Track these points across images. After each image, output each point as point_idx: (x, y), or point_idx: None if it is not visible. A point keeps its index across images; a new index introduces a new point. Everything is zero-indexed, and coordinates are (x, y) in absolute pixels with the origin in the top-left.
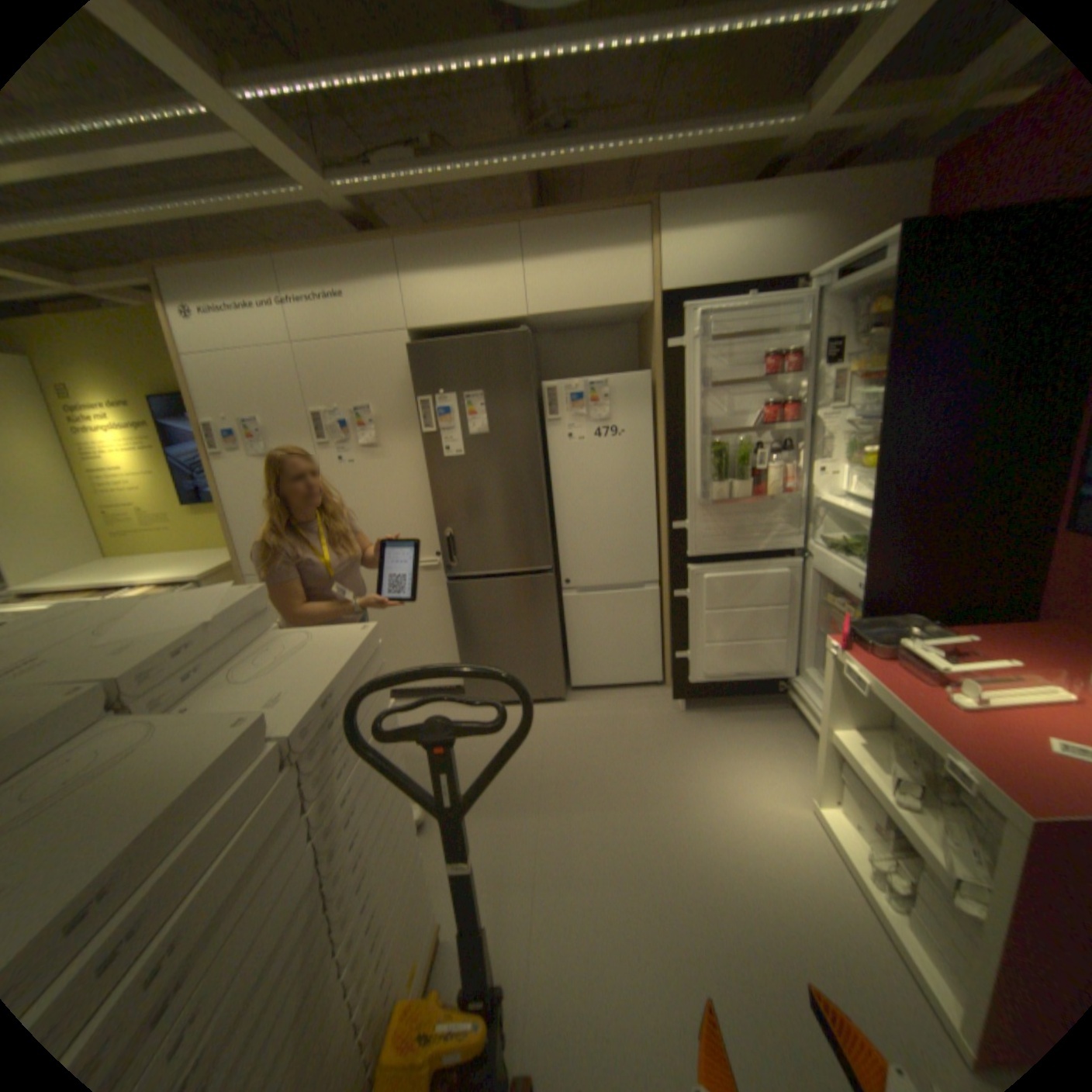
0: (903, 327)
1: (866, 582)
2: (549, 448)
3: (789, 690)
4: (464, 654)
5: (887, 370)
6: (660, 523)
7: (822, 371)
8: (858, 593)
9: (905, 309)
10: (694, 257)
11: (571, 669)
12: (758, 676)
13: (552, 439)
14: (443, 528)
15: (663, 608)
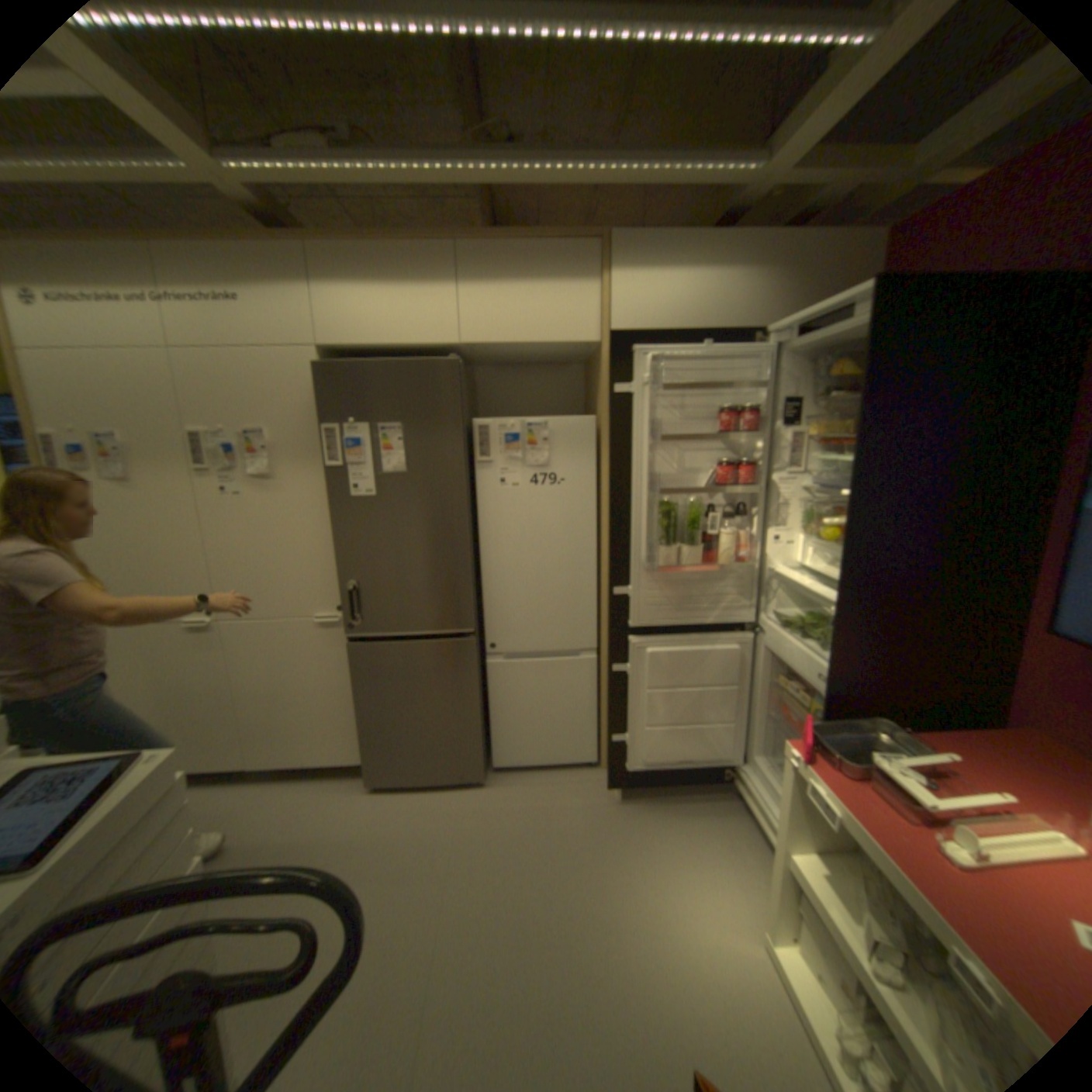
0: (875, 391)
1: (830, 676)
2: (480, 493)
3: (736, 779)
4: (365, 729)
5: (849, 437)
6: (601, 584)
7: (780, 431)
8: (818, 683)
9: (877, 373)
10: (647, 298)
11: (494, 747)
12: (704, 764)
13: (483, 483)
14: (347, 579)
15: (601, 678)
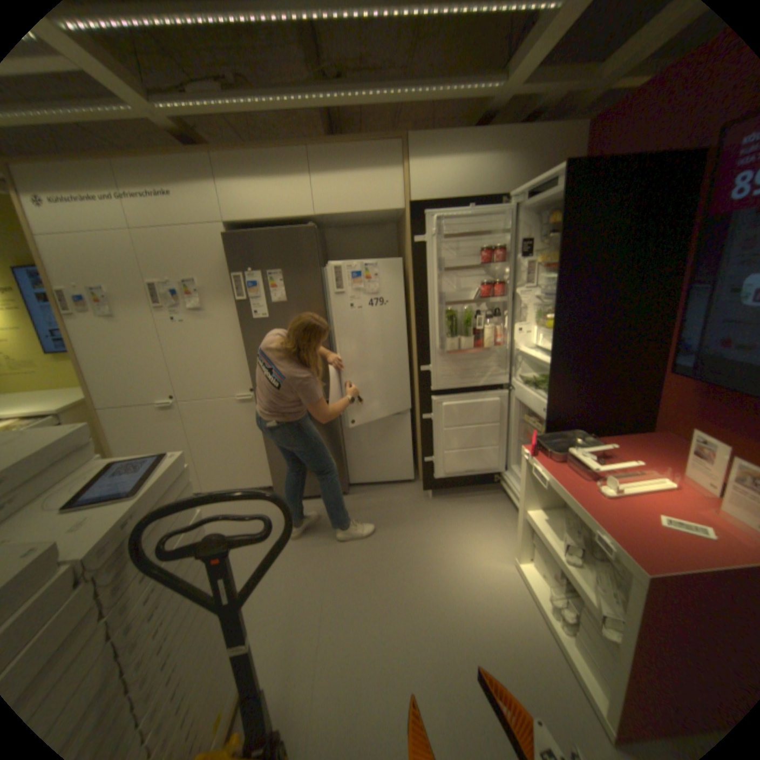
0: (569, 233)
1: (547, 408)
2: (332, 312)
3: (501, 480)
4: (272, 464)
5: (560, 262)
6: (413, 366)
7: (519, 261)
8: (543, 415)
9: (570, 221)
10: (432, 178)
11: (352, 471)
12: (480, 472)
13: (334, 306)
14: (254, 371)
15: (416, 426)
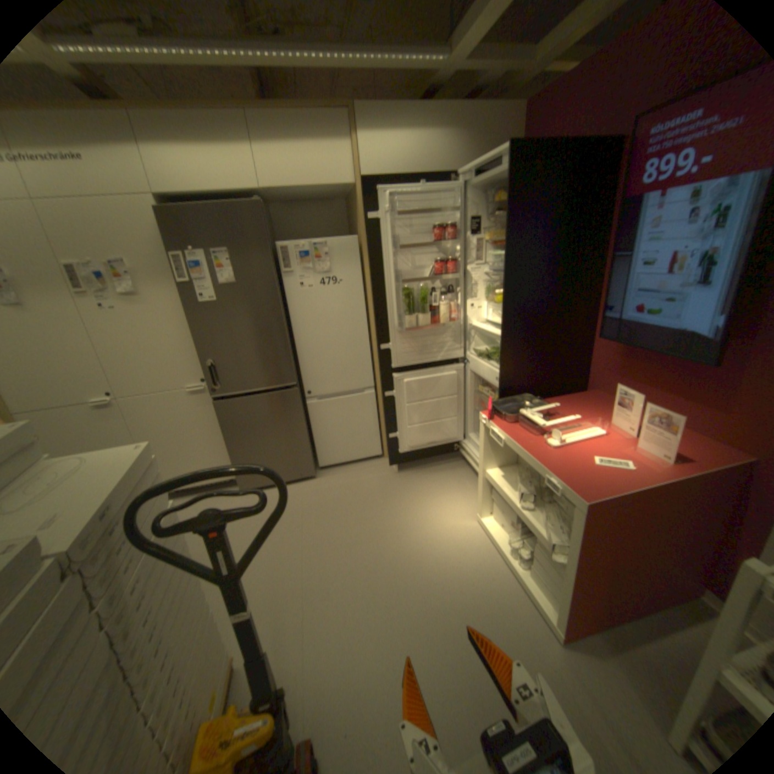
0: (513, 211)
1: (499, 376)
2: (286, 294)
3: (460, 449)
4: (233, 455)
5: (505, 240)
6: (372, 346)
7: (468, 239)
8: (495, 383)
9: (514, 200)
10: (381, 152)
11: (317, 455)
12: (441, 443)
13: (288, 287)
14: (204, 360)
15: (378, 405)
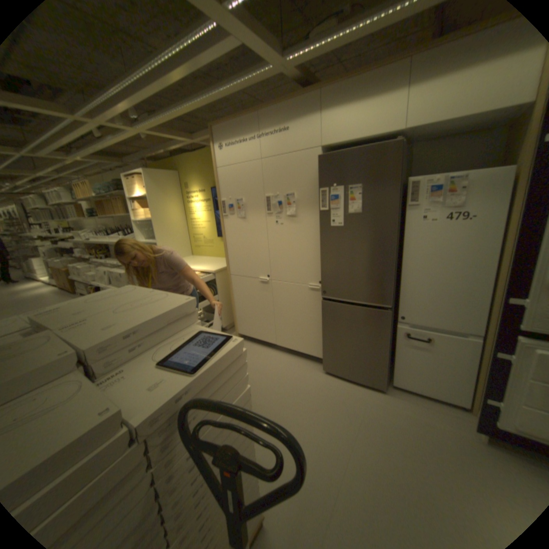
0: None
1: None
2: (405, 225)
3: None
4: (325, 343)
5: None
6: (496, 292)
7: None
8: None
9: None
10: None
11: (394, 375)
12: None
13: (408, 218)
14: (324, 269)
15: (483, 357)
